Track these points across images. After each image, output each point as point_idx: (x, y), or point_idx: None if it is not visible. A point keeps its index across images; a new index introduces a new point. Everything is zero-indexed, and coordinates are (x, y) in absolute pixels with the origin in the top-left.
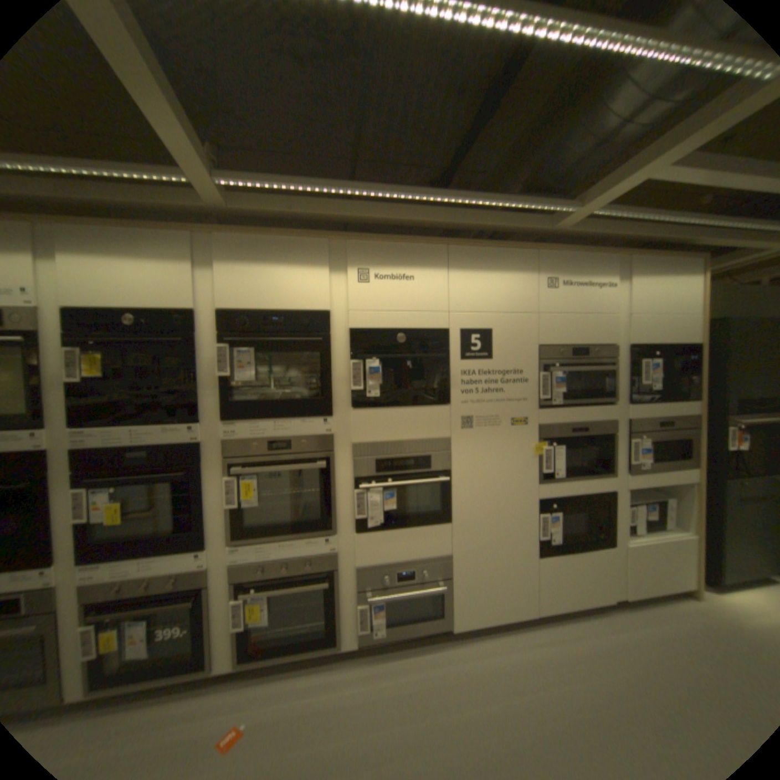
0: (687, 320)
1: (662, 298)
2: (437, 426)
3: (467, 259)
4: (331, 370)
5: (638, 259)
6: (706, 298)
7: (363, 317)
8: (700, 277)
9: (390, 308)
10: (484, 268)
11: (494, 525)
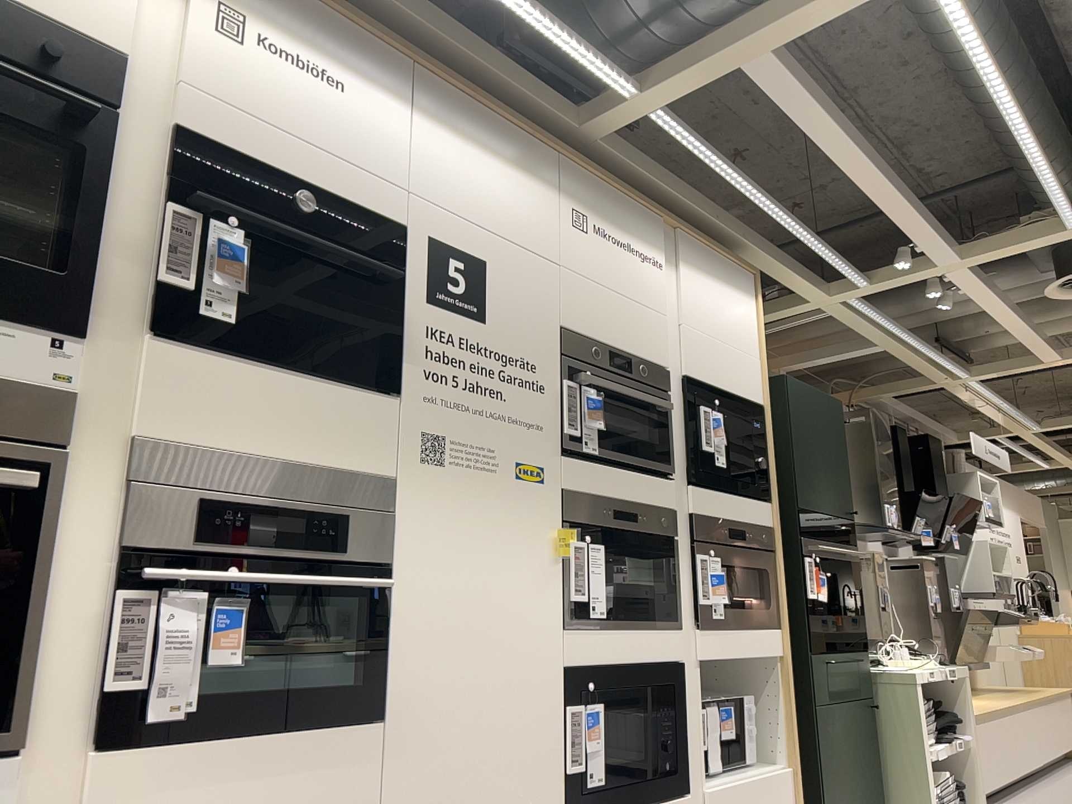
0: (744, 359)
1: (715, 312)
2: (368, 443)
3: (447, 107)
4: (102, 209)
5: (684, 238)
6: (759, 334)
7: (220, 114)
8: (750, 299)
9: (288, 126)
10: (477, 140)
11: (479, 732)
